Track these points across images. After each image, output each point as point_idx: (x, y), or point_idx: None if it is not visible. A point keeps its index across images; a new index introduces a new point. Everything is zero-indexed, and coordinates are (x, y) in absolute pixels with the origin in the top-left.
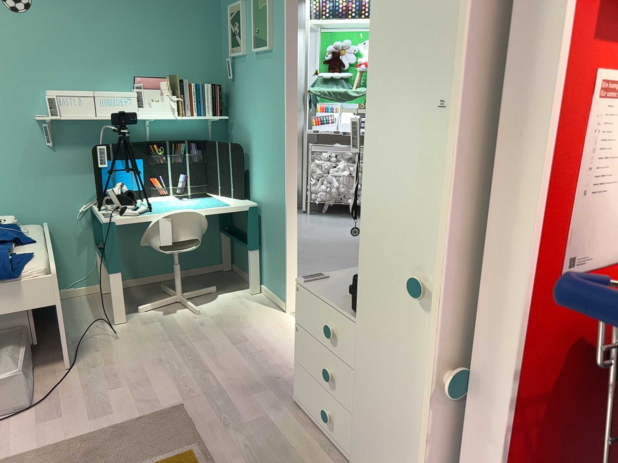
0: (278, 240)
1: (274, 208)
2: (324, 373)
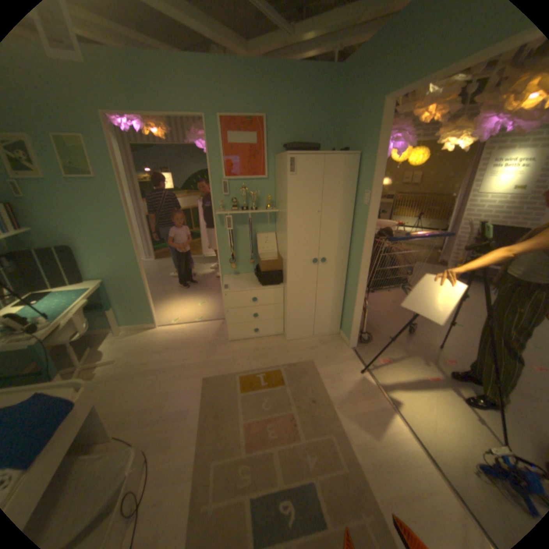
0: (134, 294)
1: (124, 277)
2: (254, 315)
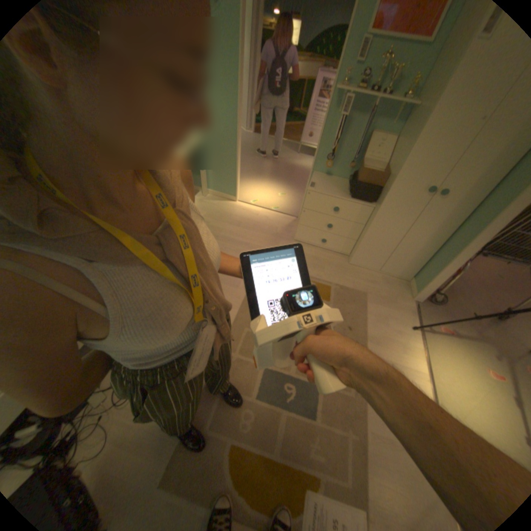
0: (226, 161)
1: (221, 141)
2: (327, 225)
